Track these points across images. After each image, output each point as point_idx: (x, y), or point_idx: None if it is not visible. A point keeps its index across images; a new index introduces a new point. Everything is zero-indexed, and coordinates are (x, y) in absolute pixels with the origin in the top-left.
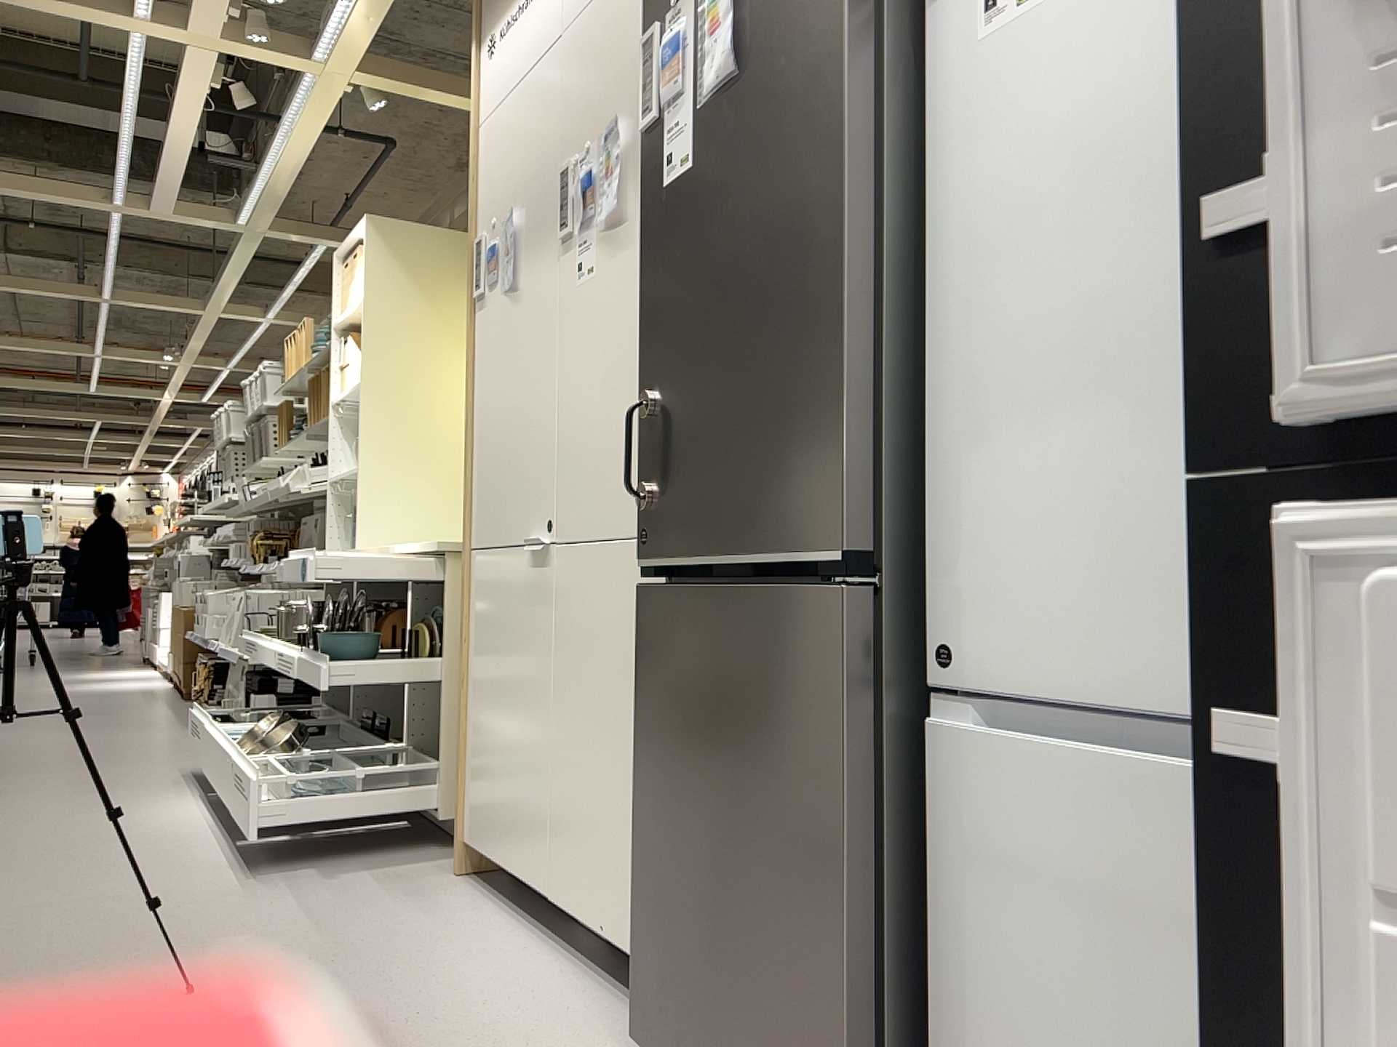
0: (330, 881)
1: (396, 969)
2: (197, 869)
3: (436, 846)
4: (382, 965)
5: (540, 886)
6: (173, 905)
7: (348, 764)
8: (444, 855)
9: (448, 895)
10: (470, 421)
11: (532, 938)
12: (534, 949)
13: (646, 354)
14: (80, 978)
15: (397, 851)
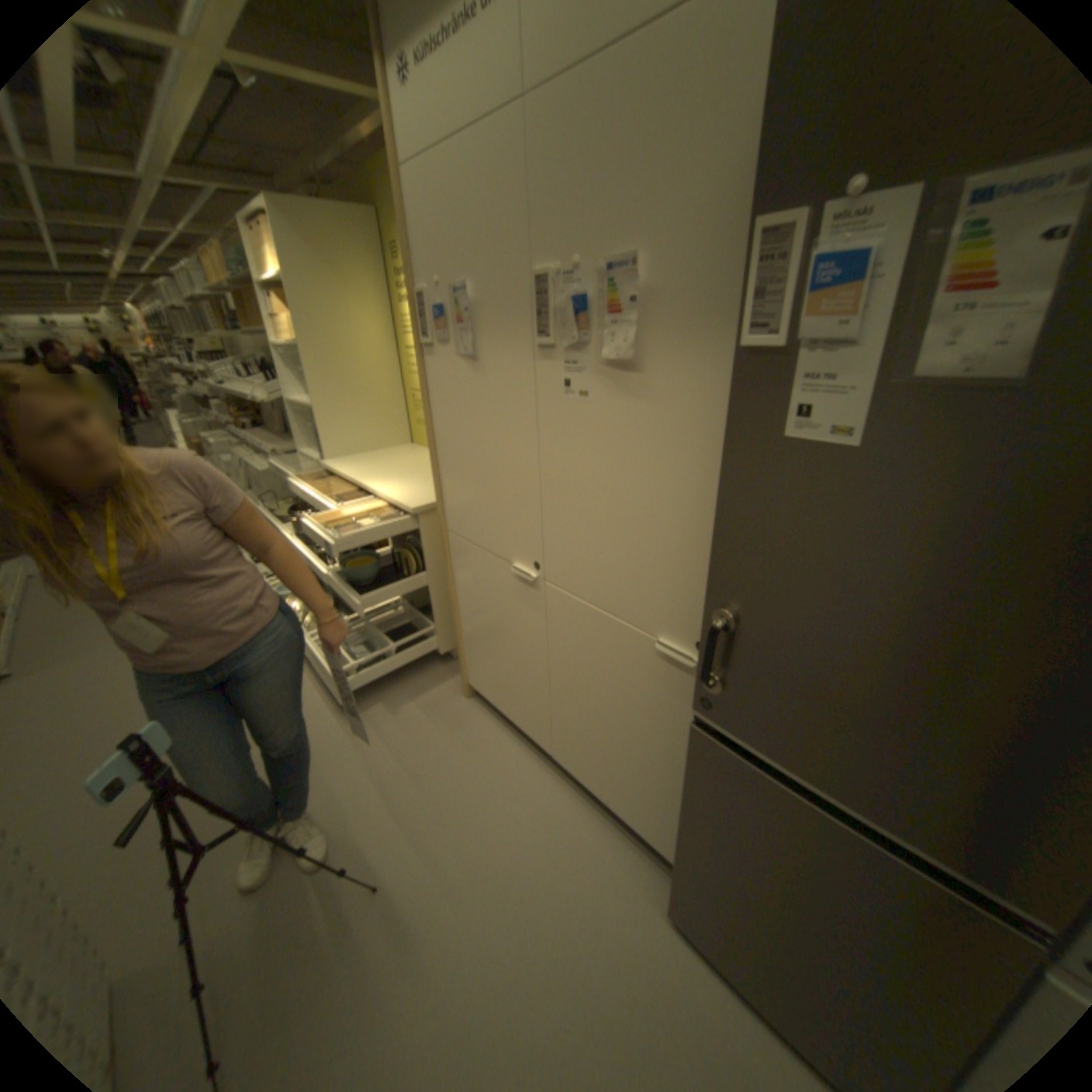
0: (397, 717)
1: (483, 825)
2: (310, 715)
3: (439, 662)
4: (472, 820)
5: (544, 746)
6: (314, 765)
7: (380, 634)
8: (449, 672)
9: (472, 723)
10: (433, 441)
11: (543, 769)
12: (549, 783)
13: (724, 572)
14: (294, 876)
15: (420, 671)
